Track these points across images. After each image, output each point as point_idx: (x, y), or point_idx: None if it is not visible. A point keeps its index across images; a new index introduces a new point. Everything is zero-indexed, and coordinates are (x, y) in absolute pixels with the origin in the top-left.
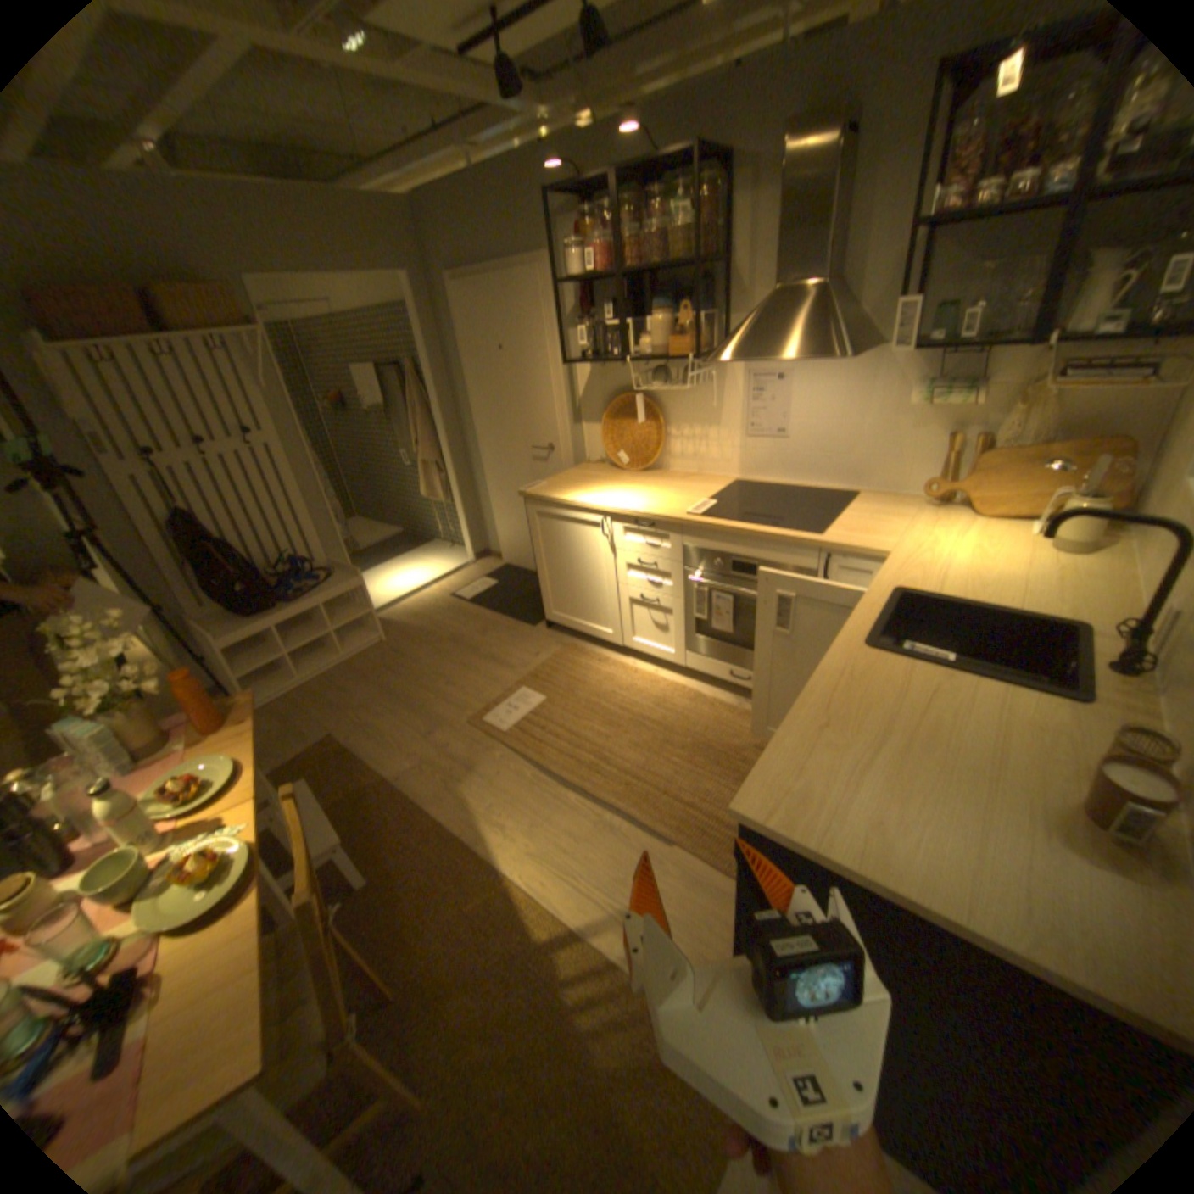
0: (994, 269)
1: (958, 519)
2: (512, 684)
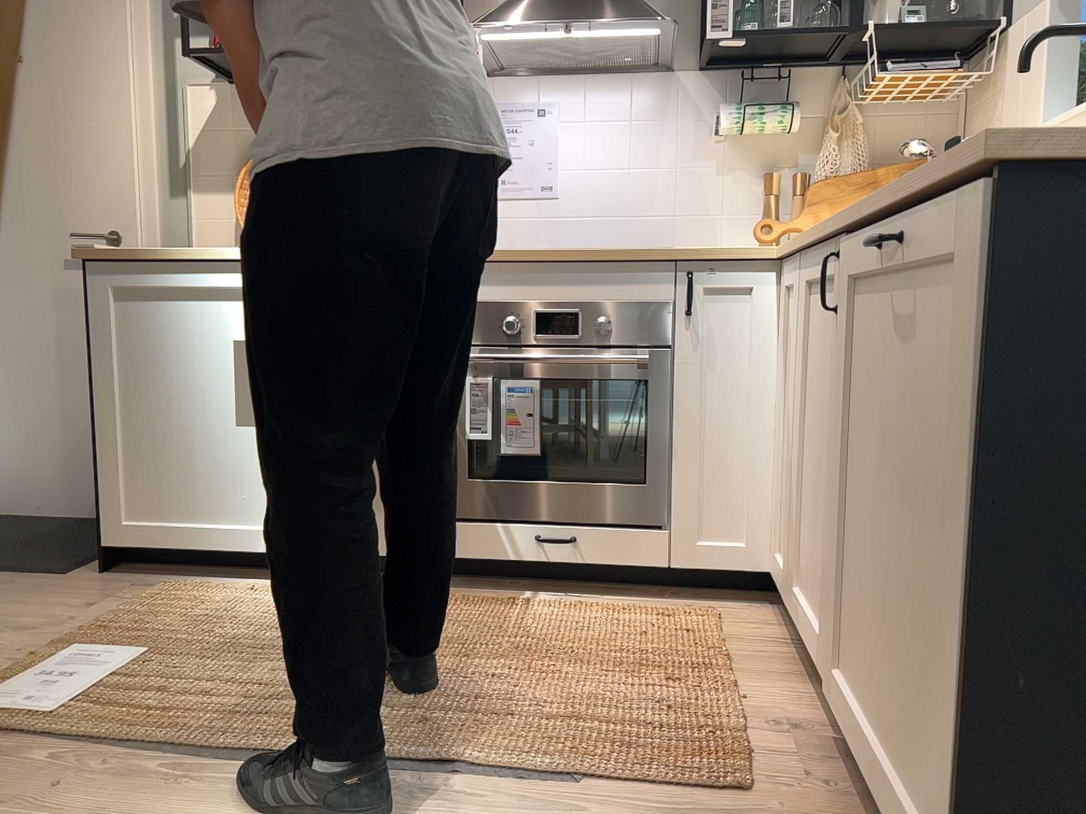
0: None
1: None
2: (39, 654)
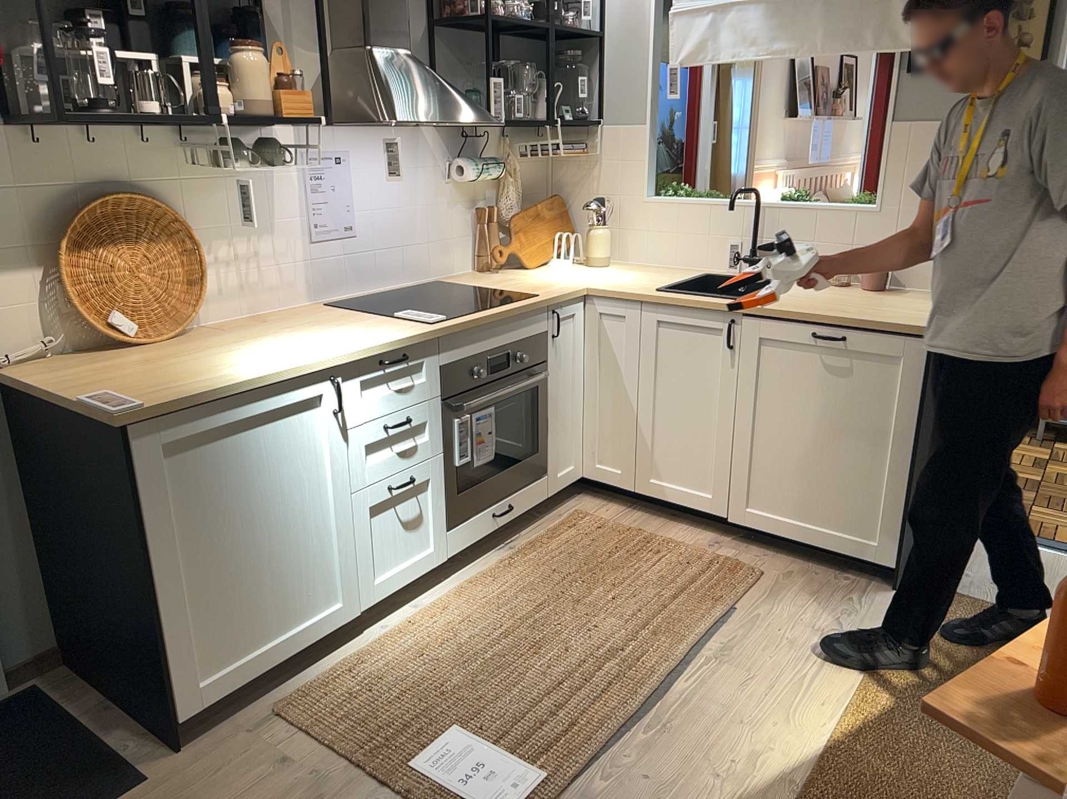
0: (475, 71)
1: (527, 272)
2: (385, 793)
